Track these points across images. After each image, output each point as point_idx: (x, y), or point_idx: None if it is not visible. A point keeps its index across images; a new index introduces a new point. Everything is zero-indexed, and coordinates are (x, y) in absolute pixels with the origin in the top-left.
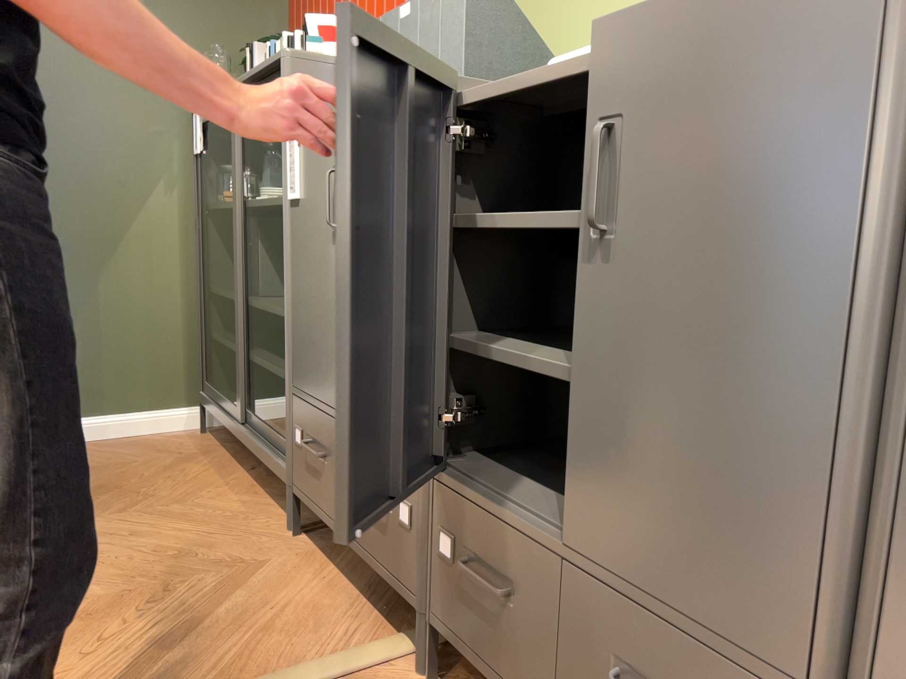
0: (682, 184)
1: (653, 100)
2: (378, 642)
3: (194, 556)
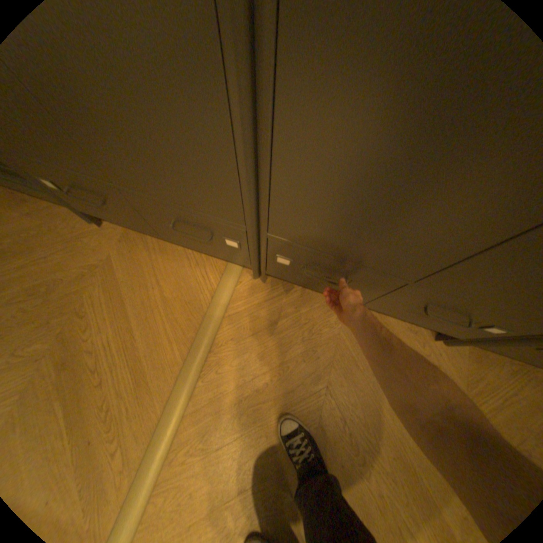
0: None
1: None
2: (222, 273)
3: (60, 282)
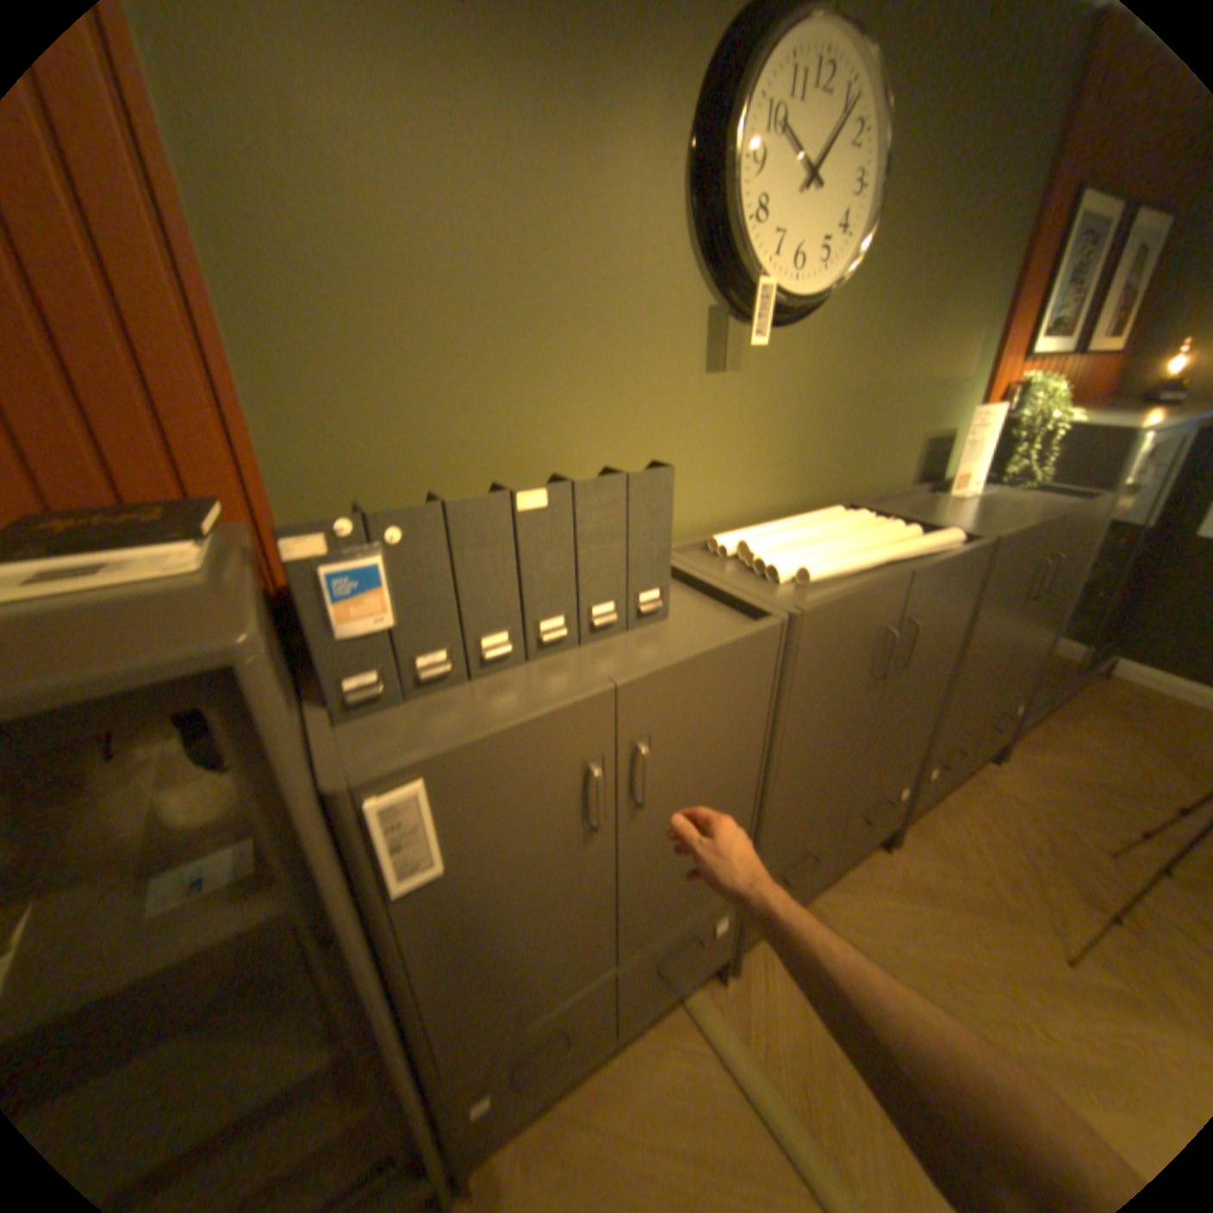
0: (930, 635)
1: (929, 605)
2: (695, 1021)
3: None
